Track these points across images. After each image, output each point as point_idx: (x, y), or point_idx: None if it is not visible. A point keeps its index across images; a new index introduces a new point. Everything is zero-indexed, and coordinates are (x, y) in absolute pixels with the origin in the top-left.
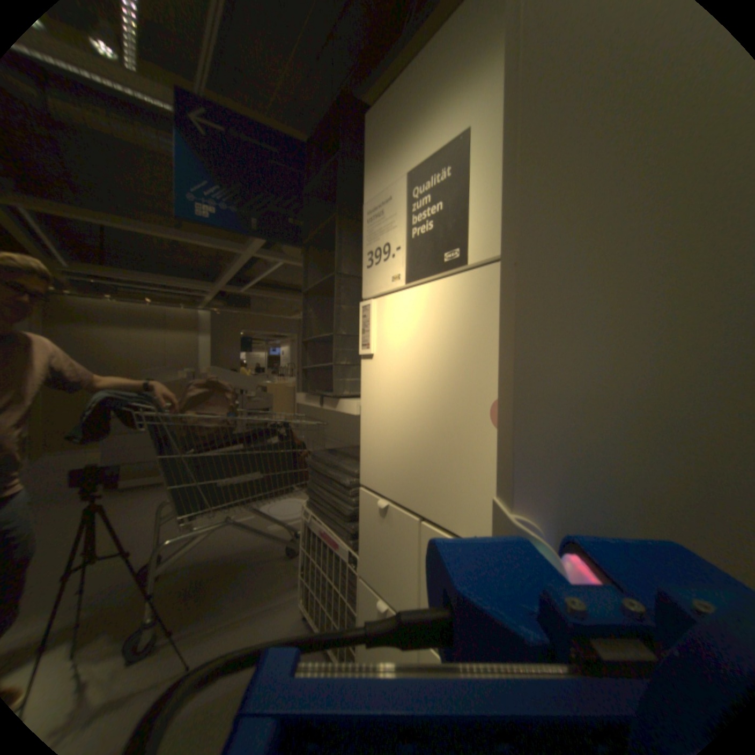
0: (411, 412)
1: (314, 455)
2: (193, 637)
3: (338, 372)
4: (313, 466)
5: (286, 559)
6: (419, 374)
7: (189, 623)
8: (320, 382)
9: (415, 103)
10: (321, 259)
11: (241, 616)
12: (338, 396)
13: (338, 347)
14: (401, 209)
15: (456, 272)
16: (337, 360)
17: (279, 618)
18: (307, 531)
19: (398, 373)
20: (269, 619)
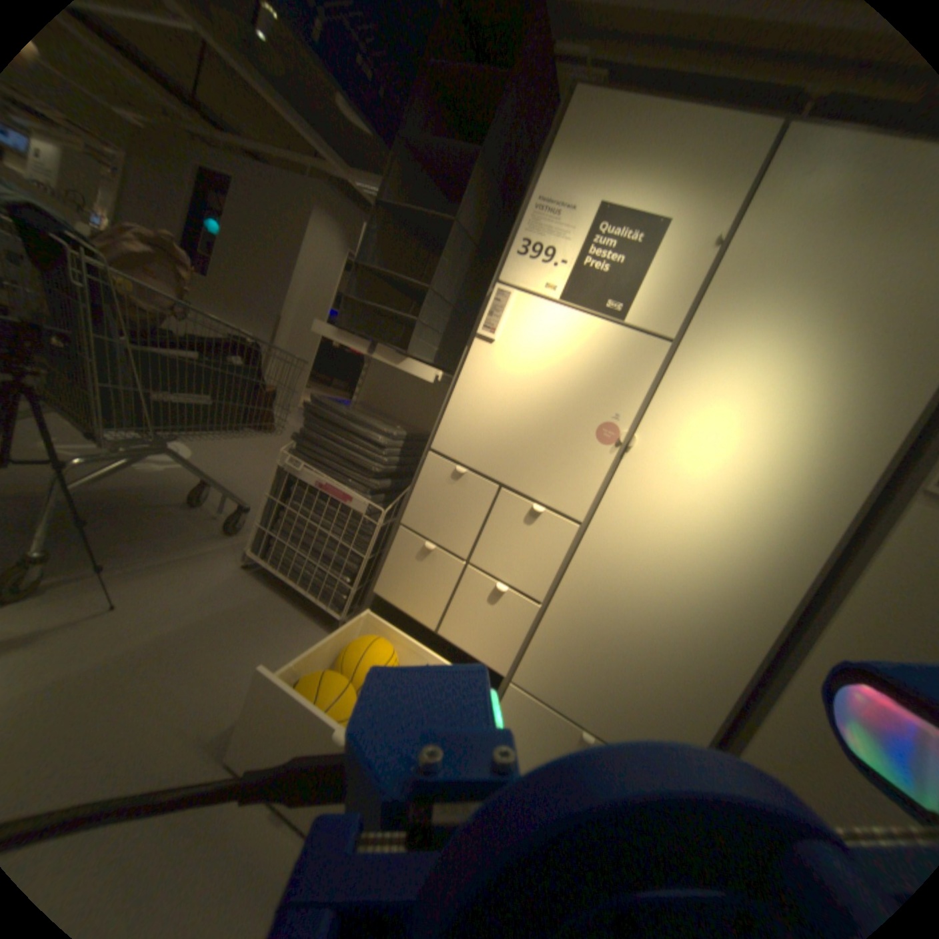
0: (521, 406)
1: (319, 401)
2: (93, 579)
3: (417, 331)
4: (321, 413)
5: (186, 509)
6: (543, 381)
7: (74, 564)
8: (354, 322)
9: (635, 147)
10: (405, 169)
11: (155, 561)
12: (409, 356)
13: (427, 304)
14: (580, 231)
15: (607, 320)
16: (422, 318)
17: (211, 566)
18: (283, 480)
19: (519, 371)
20: (198, 566)
